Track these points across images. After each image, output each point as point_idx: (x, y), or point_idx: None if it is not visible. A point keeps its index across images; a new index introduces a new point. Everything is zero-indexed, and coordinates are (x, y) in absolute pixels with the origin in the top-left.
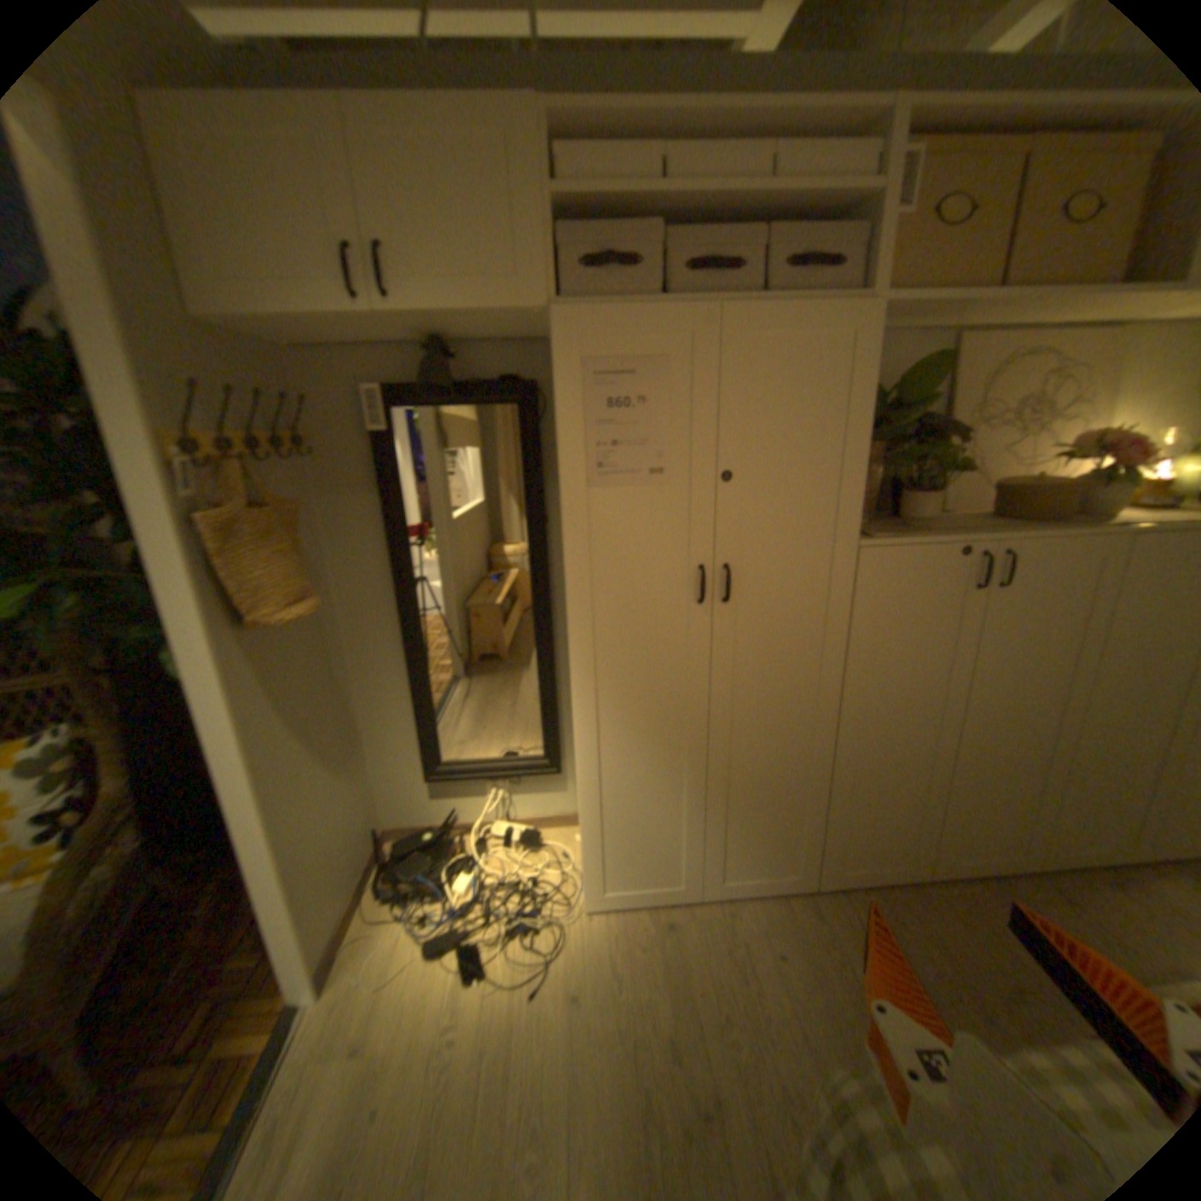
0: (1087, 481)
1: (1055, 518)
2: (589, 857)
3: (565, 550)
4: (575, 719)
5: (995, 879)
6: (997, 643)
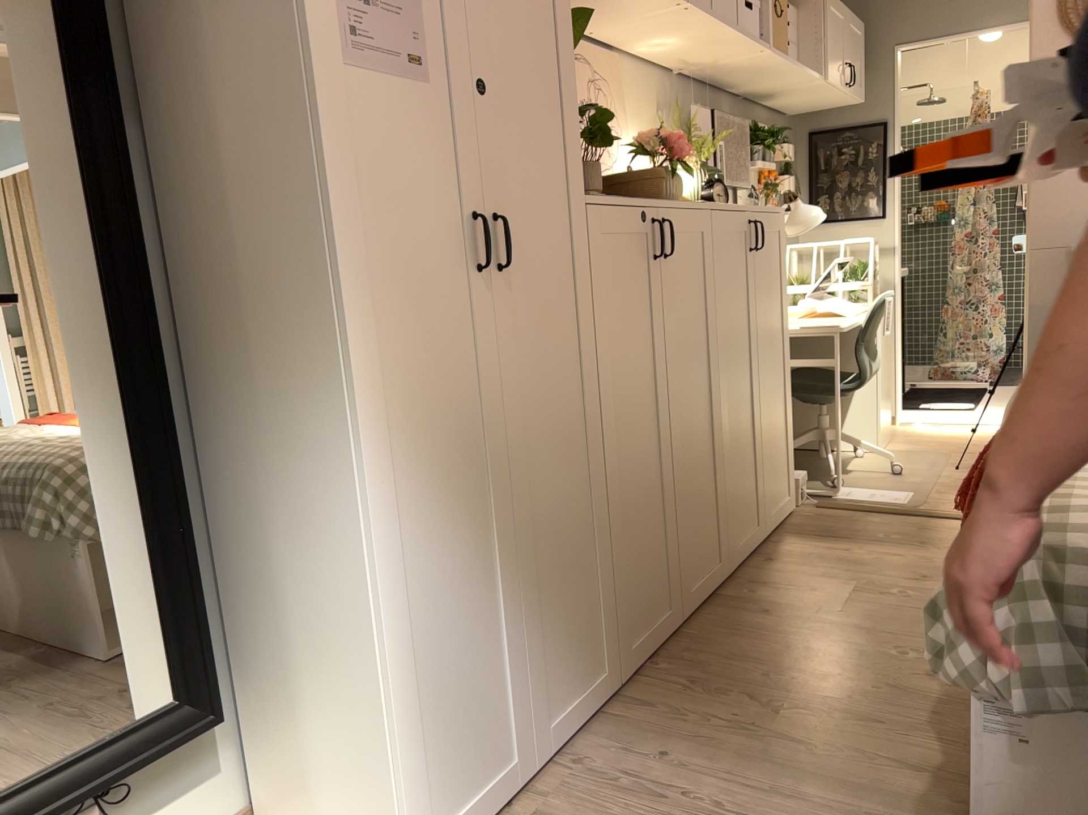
0: (651, 172)
1: (656, 197)
2: (398, 775)
3: (312, 159)
4: (353, 491)
5: (707, 596)
6: (669, 316)
